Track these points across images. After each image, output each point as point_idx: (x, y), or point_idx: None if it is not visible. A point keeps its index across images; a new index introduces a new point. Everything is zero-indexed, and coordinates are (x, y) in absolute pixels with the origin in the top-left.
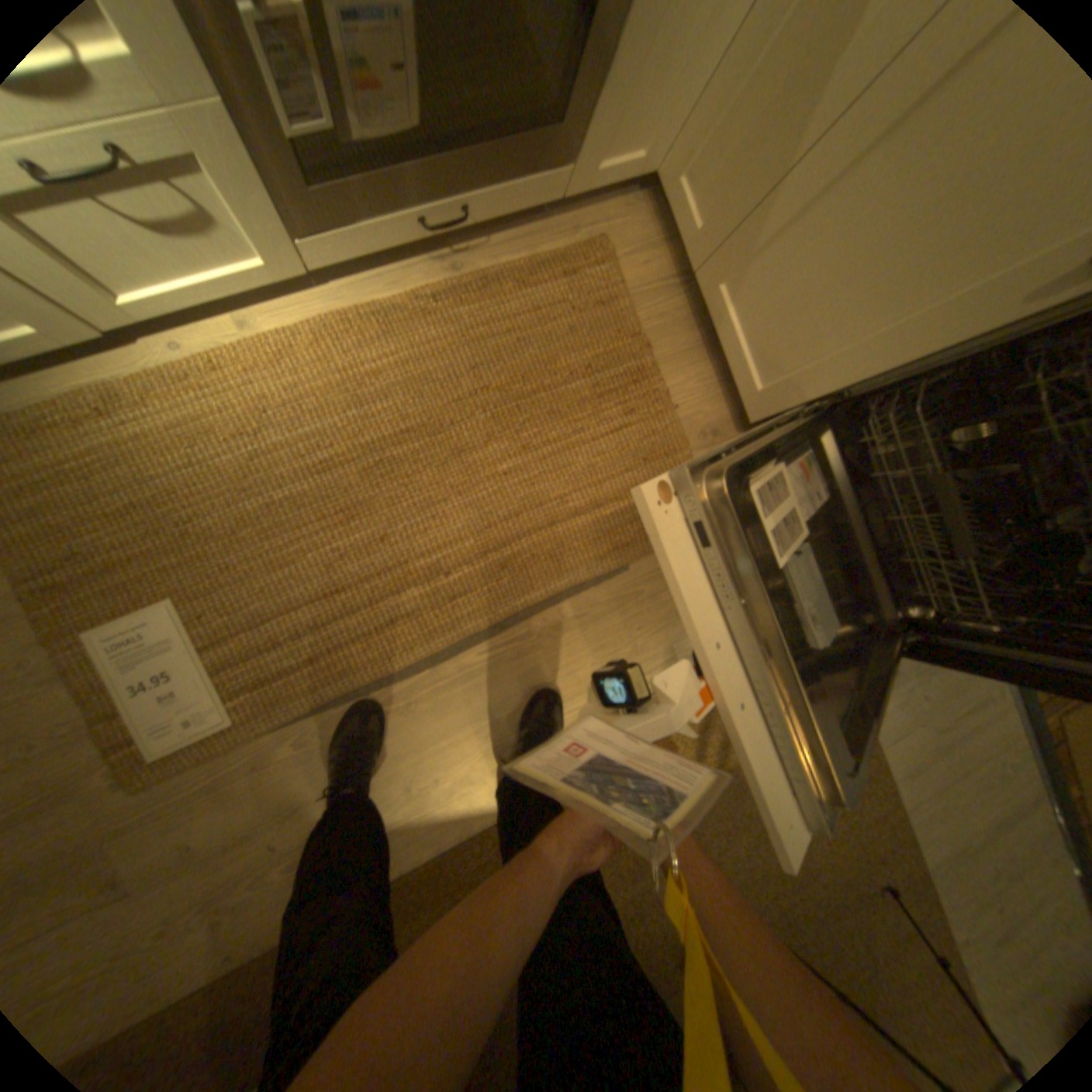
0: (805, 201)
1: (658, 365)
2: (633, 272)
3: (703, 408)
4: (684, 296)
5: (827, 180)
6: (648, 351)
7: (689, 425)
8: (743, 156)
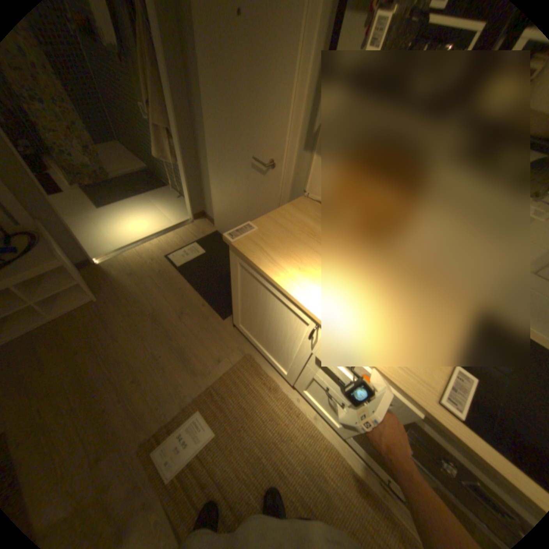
0: None
1: None
2: None
3: None
4: None
5: None
6: None
7: None
8: None
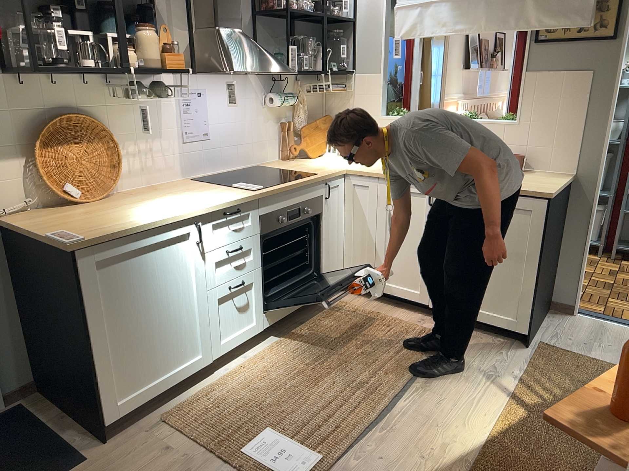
0: (385, 245)
1: (386, 314)
2: (357, 303)
3: (413, 316)
4: (378, 301)
5: (385, 238)
6: (380, 313)
7: (413, 321)
8: (364, 254)
